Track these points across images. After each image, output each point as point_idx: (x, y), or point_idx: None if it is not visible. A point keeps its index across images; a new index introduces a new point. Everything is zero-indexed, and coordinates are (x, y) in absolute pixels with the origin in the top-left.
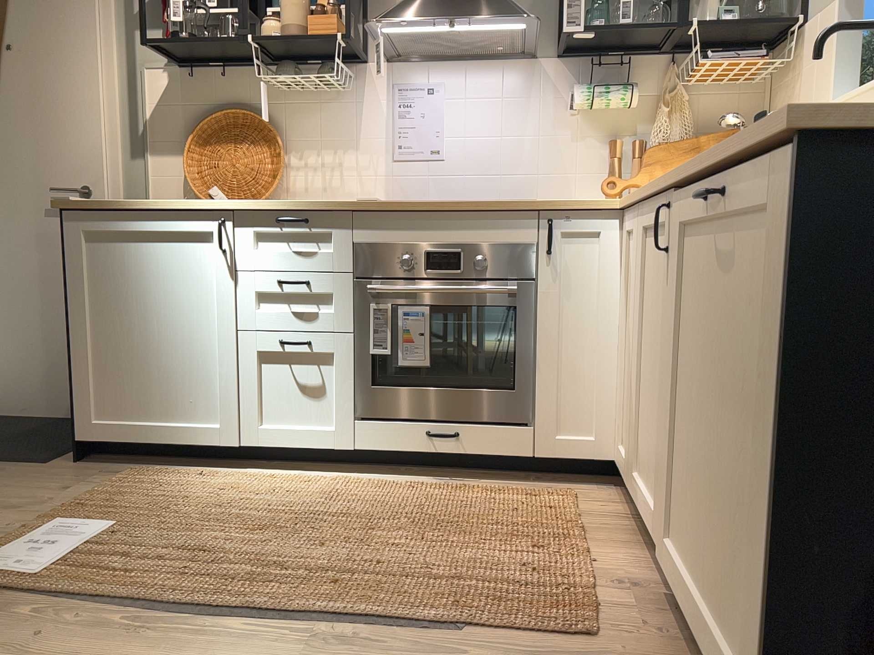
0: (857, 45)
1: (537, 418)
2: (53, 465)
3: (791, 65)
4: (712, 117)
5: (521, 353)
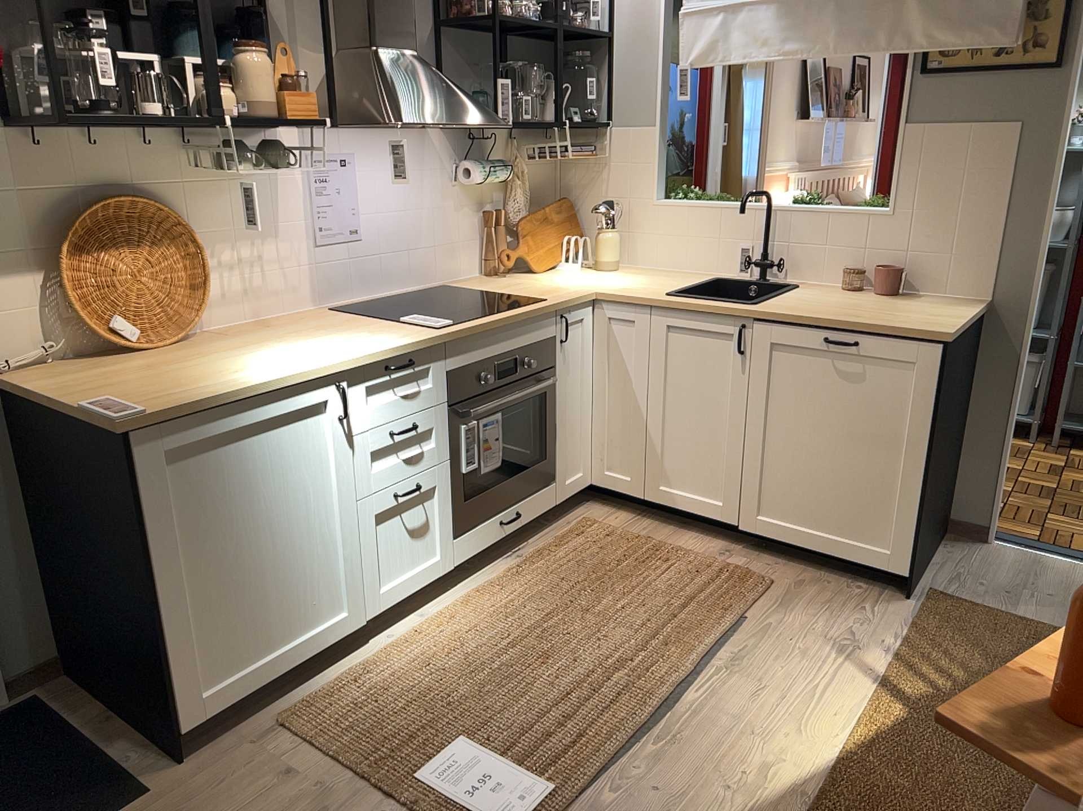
0: (666, 160)
1: (547, 474)
2: (167, 783)
3: (608, 157)
4: (534, 183)
5: (547, 428)
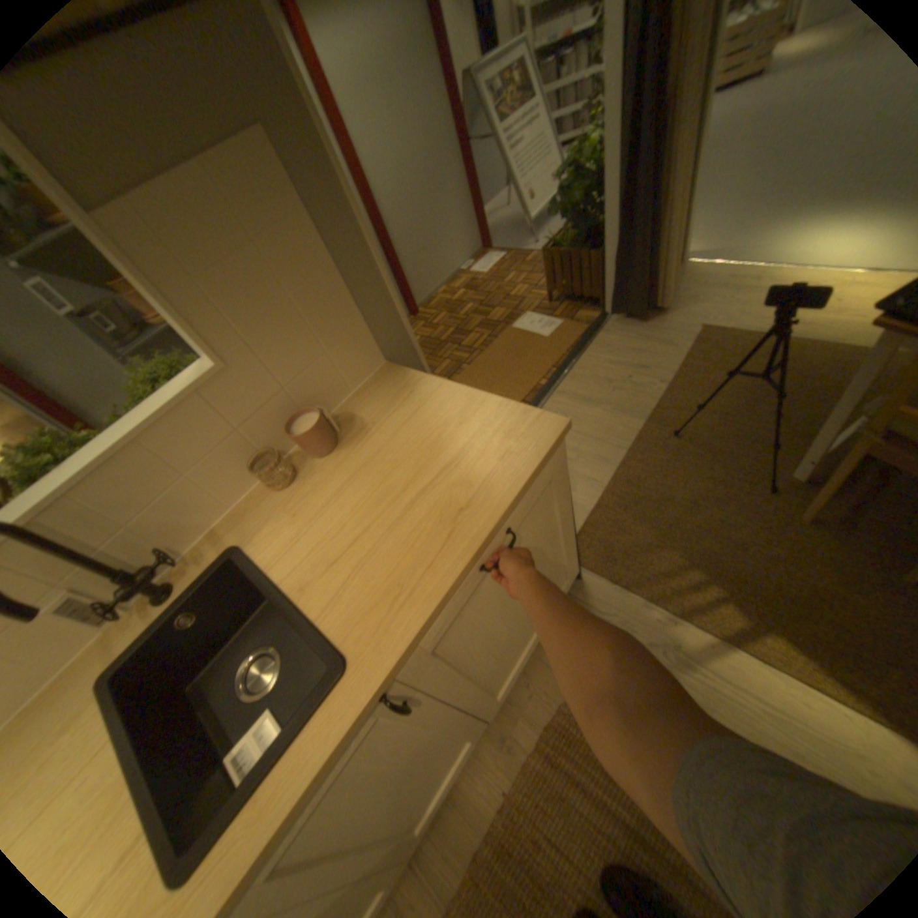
0: None
1: None
2: None
3: None
4: None
5: None
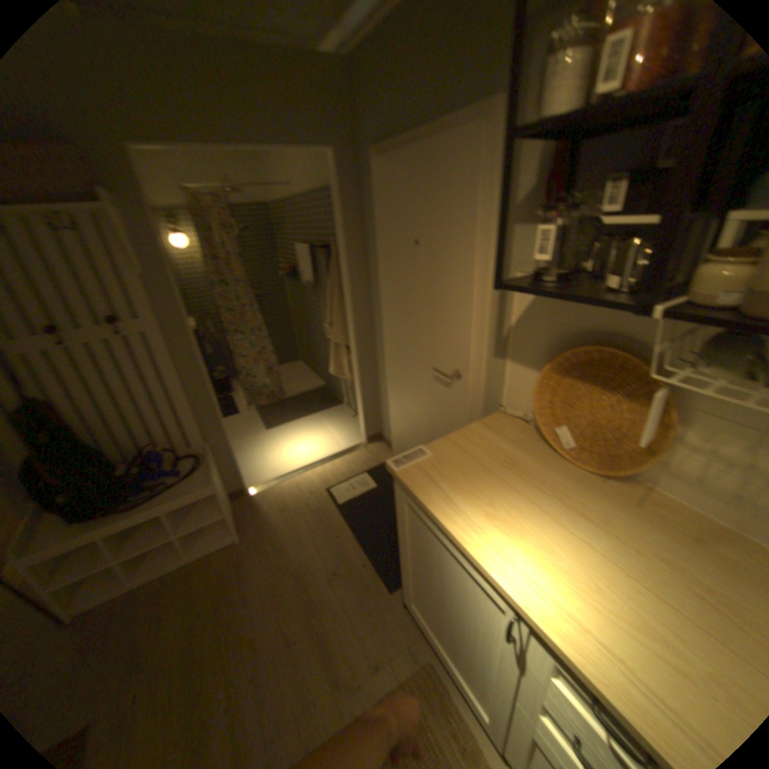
0: None
1: None
2: (393, 600)
3: None
4: None
5: None
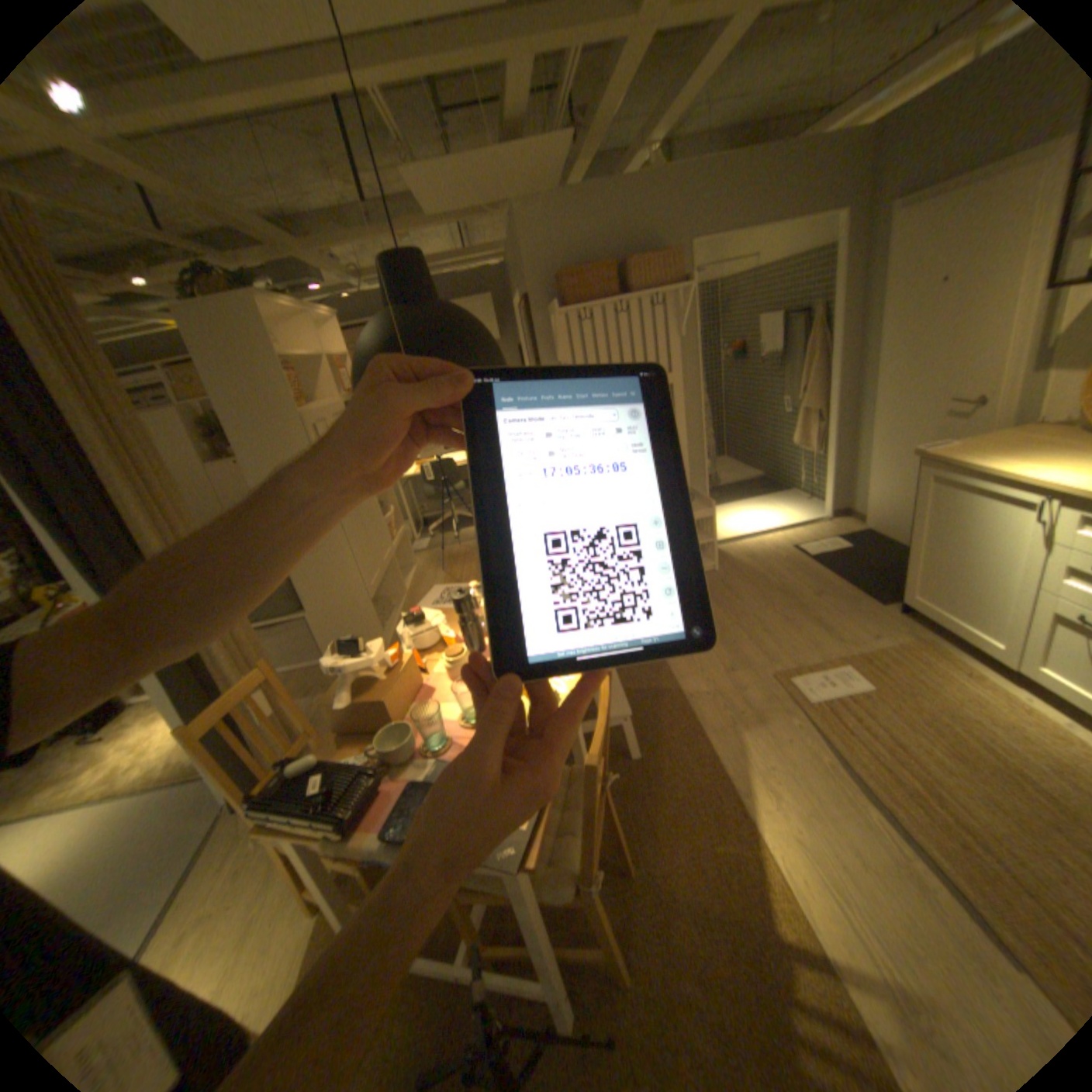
0: None
1: None
2: (889, 609)
3: None
4: None
5: None
